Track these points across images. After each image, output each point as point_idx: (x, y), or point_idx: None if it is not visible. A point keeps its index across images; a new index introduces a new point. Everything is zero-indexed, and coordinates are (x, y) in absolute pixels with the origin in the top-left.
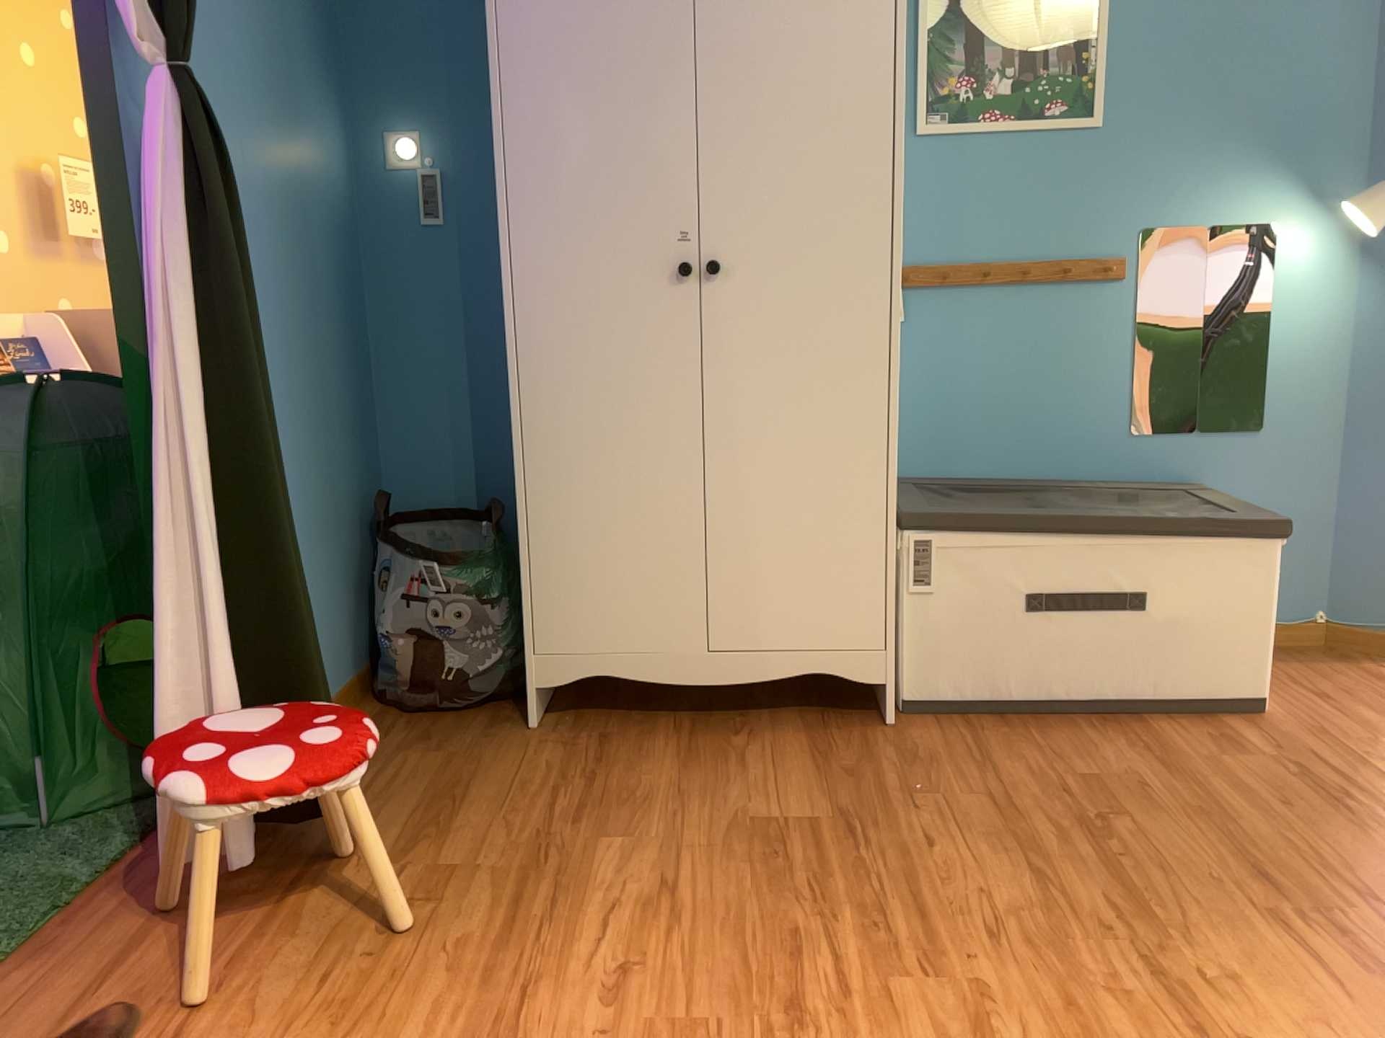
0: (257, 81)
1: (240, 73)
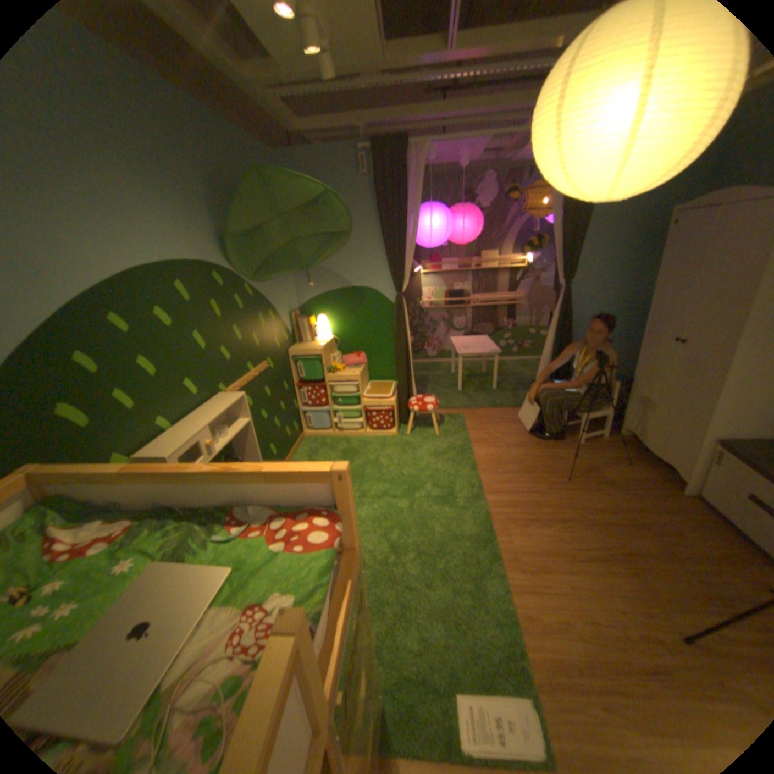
0: (621, 273)
1: (612, 274)
